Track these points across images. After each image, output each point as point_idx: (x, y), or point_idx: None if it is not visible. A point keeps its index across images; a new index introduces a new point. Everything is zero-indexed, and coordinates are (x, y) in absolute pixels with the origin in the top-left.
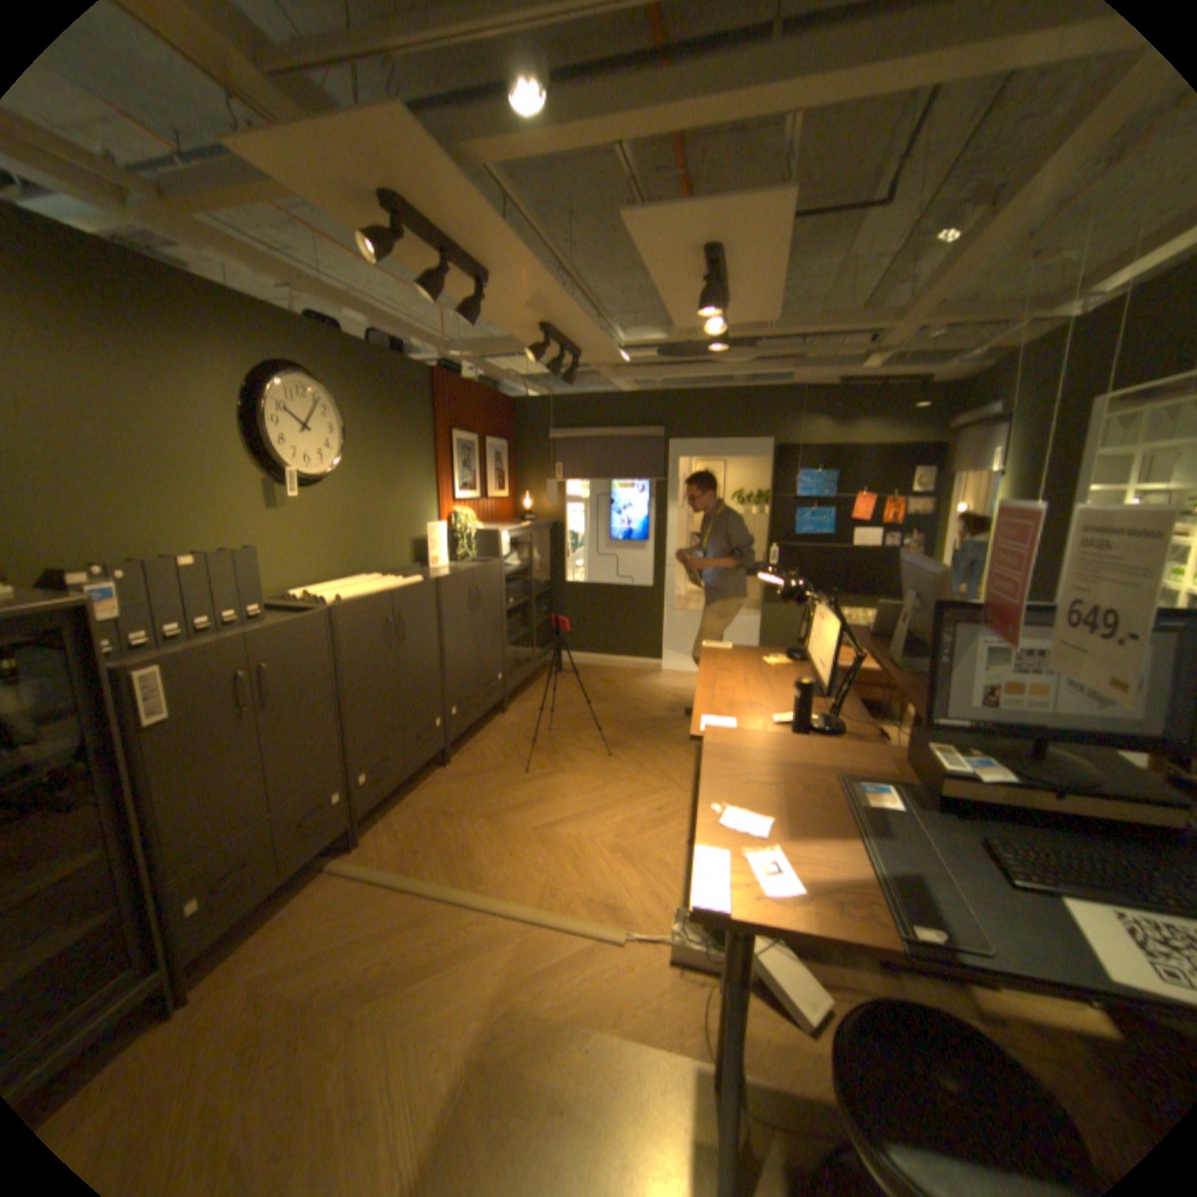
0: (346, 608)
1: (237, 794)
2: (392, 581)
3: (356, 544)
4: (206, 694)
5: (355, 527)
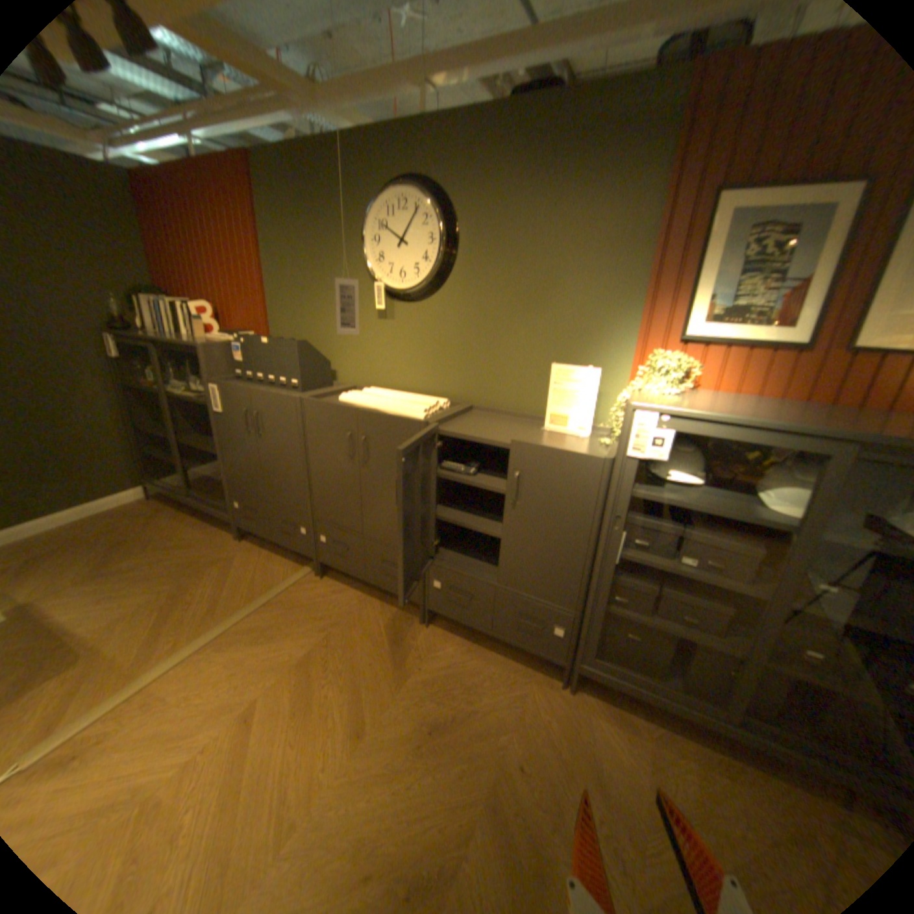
0: (311, 403)
1: (250, 473)
2: (408, 408)
3: (462, 367)
4: (234, 411)
5: (463, 348)
